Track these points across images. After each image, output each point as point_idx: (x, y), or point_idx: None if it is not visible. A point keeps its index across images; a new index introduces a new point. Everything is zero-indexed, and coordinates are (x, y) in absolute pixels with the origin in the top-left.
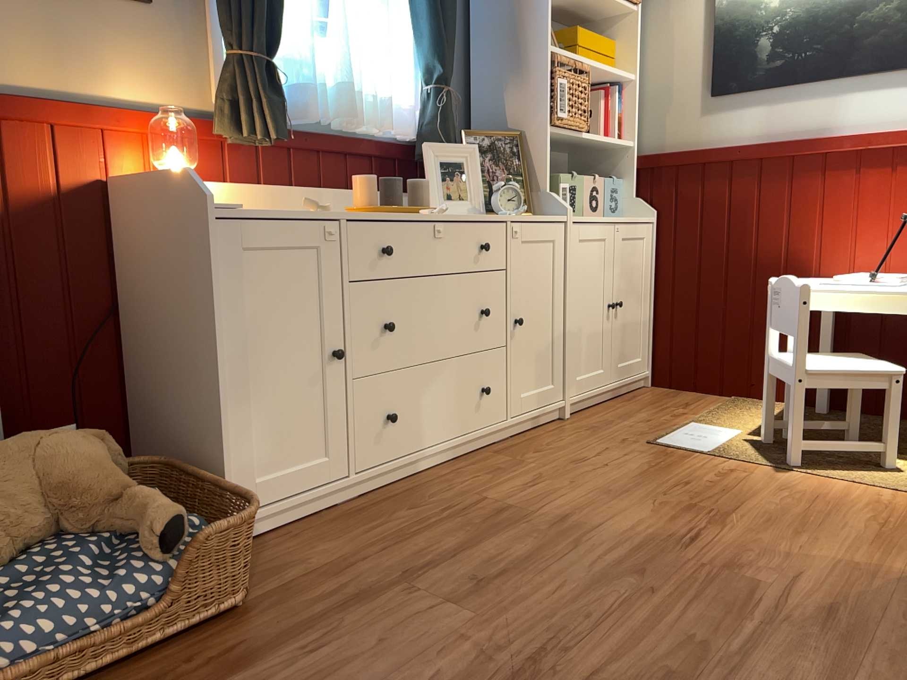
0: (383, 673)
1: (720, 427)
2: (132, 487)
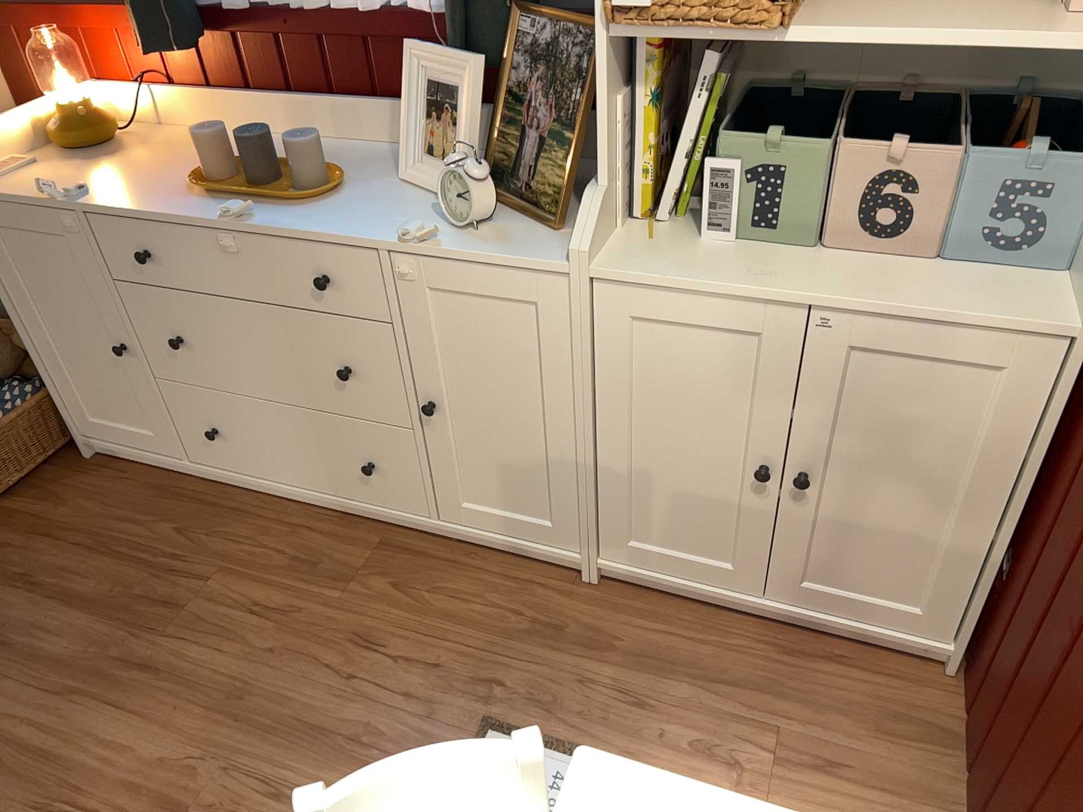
0: None
1: None
2: None
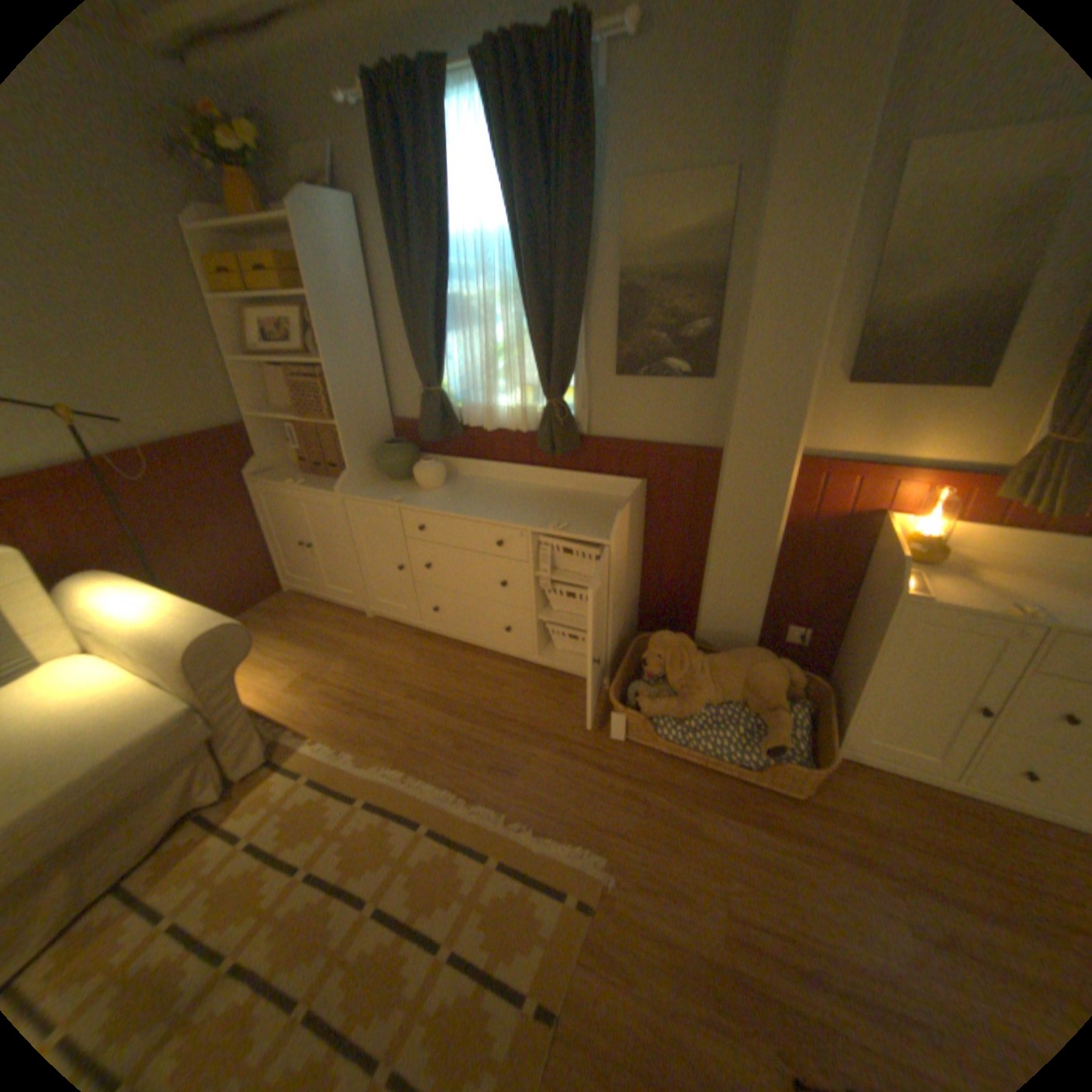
0: (821, 914)
1: None
2: (786, 709)
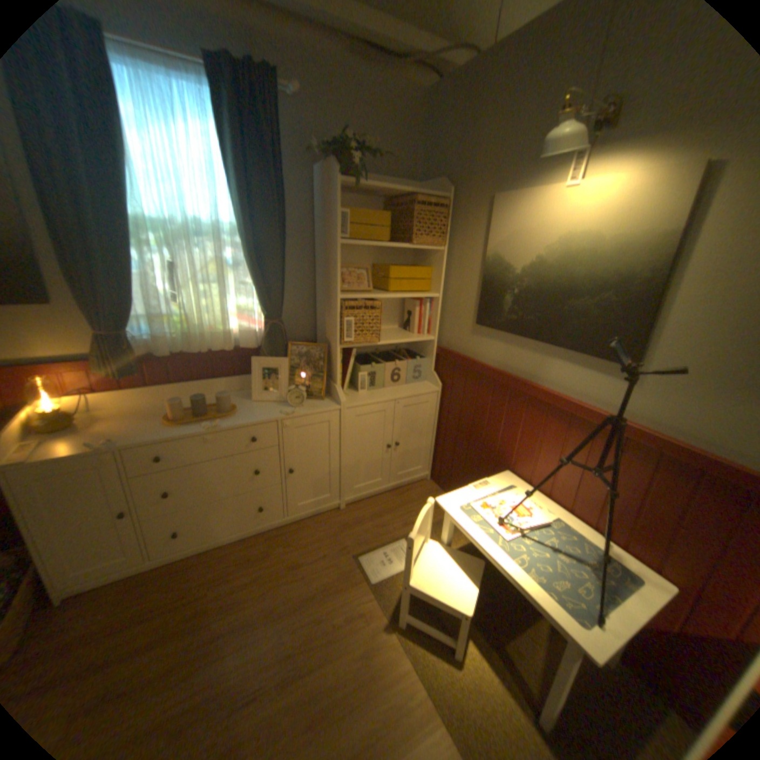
0: None
1: None
2: None
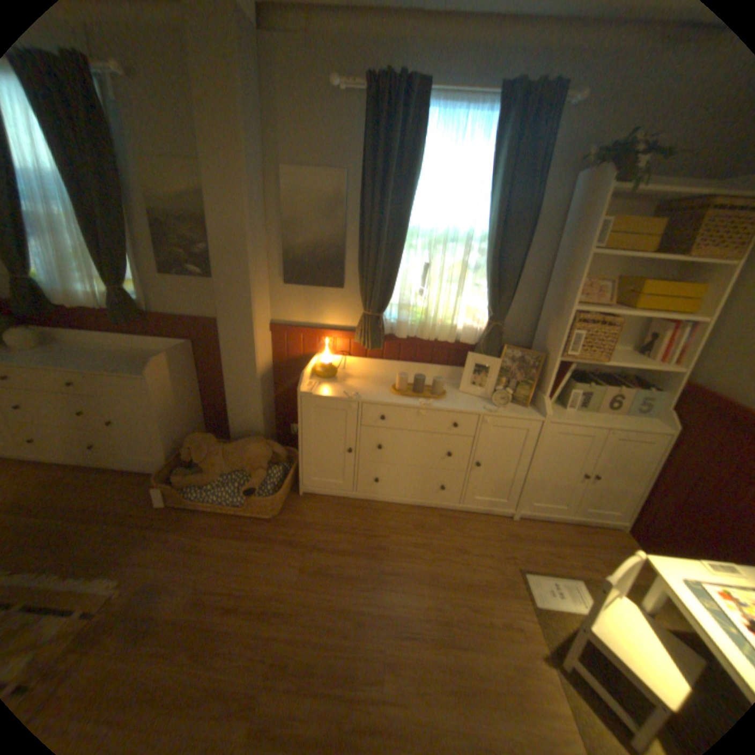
0: (253, 575)
1: (592, 603)
2: (264, 468)
